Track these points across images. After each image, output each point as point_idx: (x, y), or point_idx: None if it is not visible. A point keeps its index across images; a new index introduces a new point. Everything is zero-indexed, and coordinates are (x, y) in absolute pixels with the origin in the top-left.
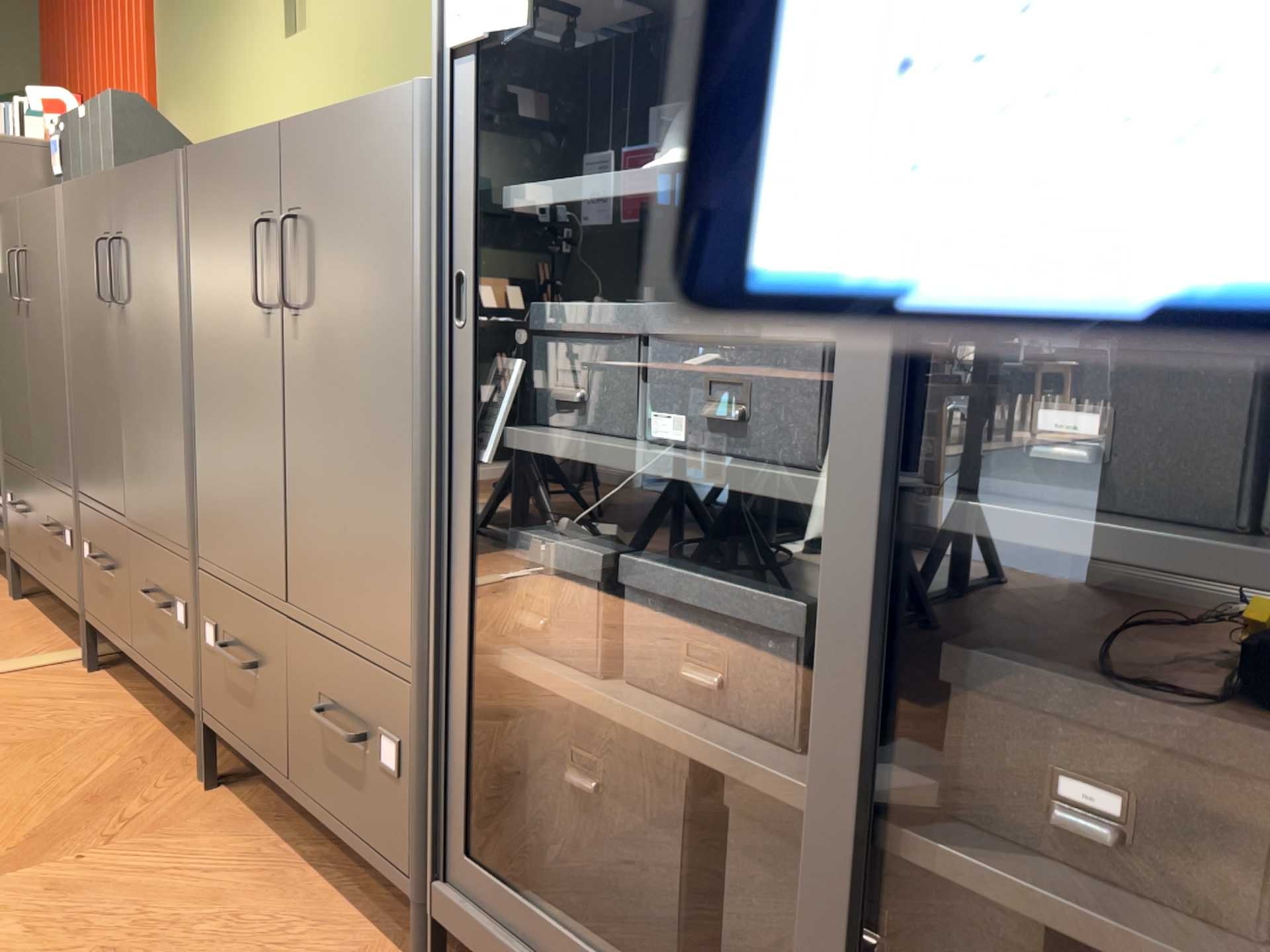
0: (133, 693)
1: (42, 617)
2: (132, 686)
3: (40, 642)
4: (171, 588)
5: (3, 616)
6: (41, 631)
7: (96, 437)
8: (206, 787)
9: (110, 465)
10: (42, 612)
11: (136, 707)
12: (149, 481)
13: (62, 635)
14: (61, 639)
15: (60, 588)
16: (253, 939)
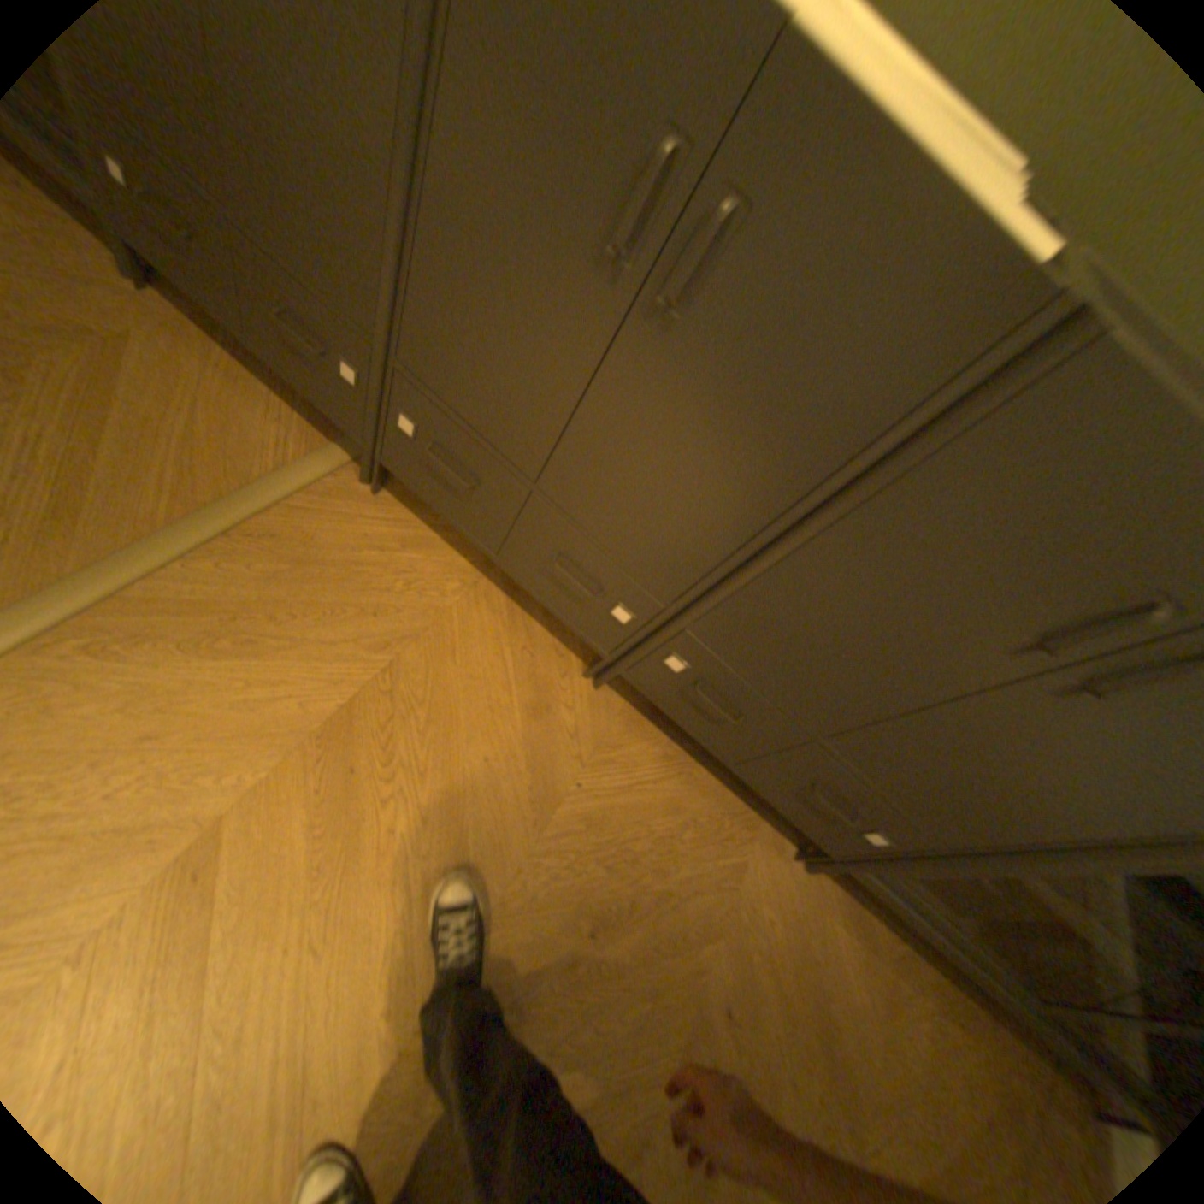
0: (439, 533)
1: (212, 345)
2: (429, 519)
3: (264, 414)
4: (612, 591)
5: (158, 336)
6: (243, 386)
7: (480, 356)
8: (596, 685)
9: (514, 415)
10: (202, 331)
11: (461, 561)
12: (619, 508)
13: (273, 396)
14: (283, 410)
15: (305, 390)
16: (710, 834)
